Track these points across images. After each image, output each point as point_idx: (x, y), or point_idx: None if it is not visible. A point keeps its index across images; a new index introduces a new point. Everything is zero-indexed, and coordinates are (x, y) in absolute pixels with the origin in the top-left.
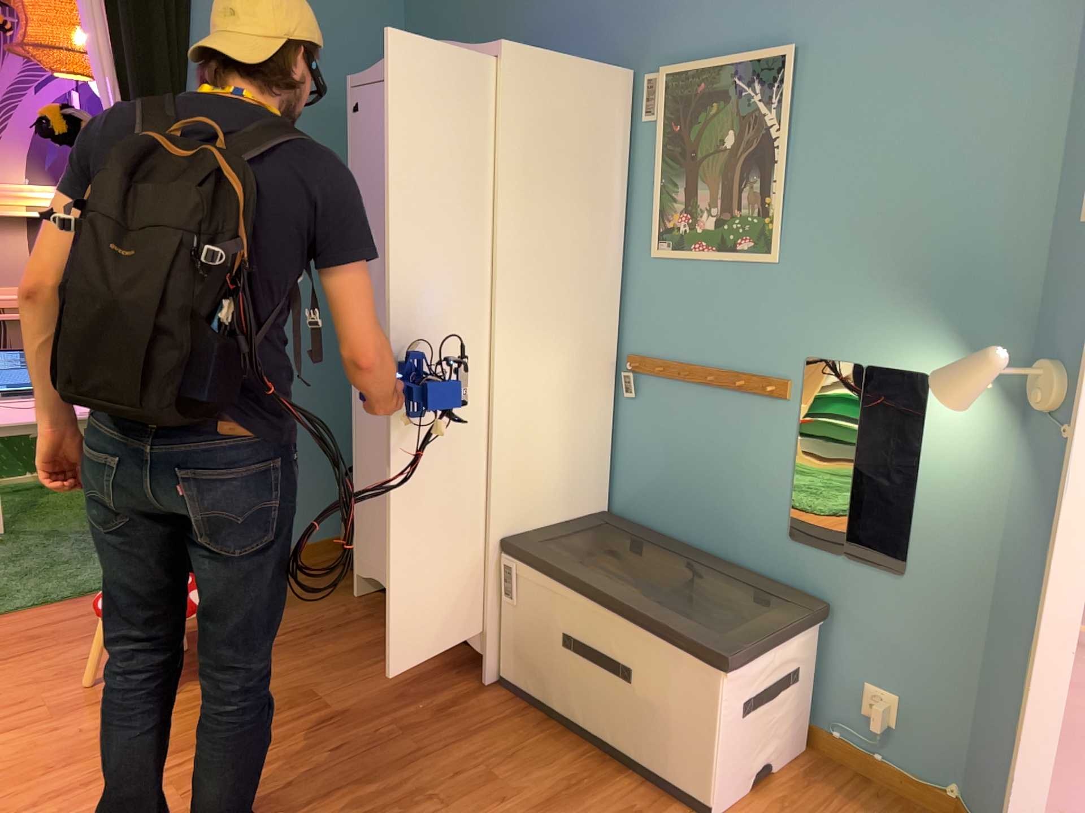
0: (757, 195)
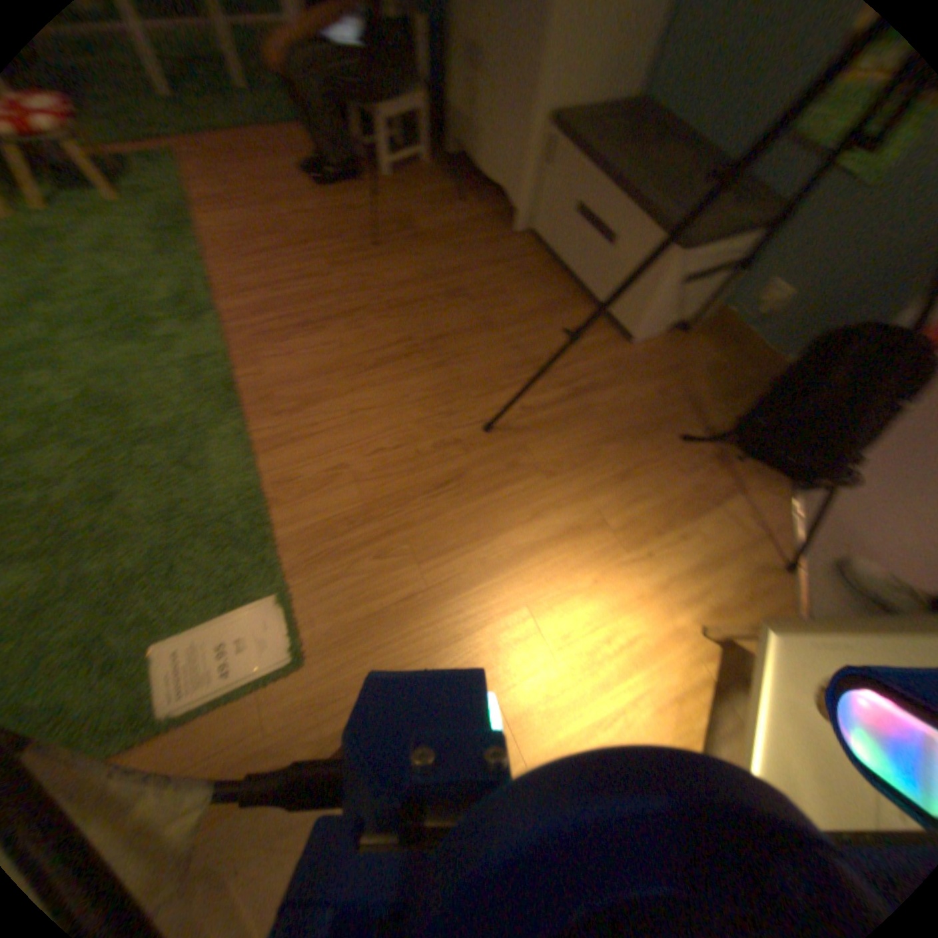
0: None
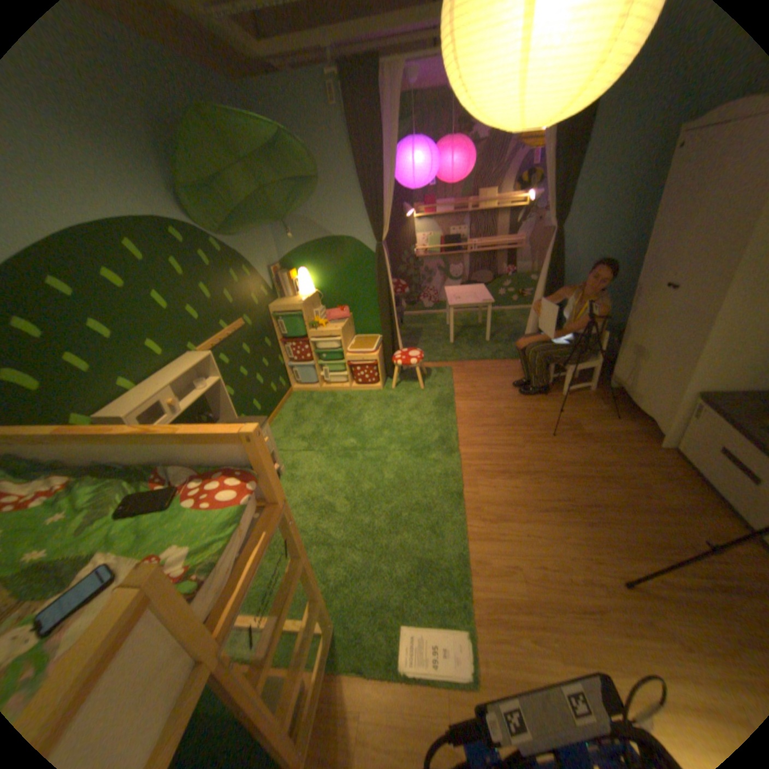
0: None
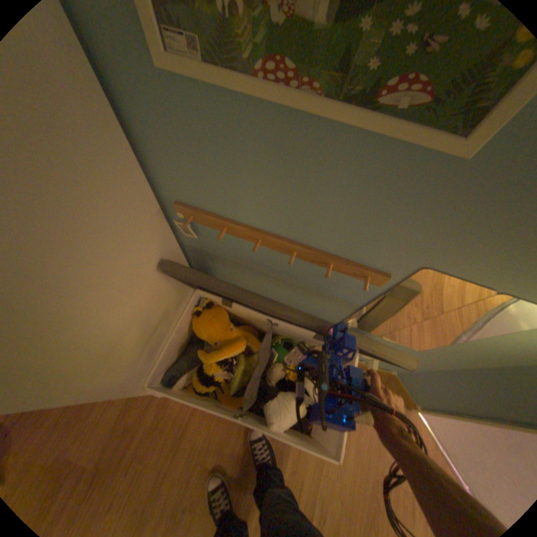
0: None
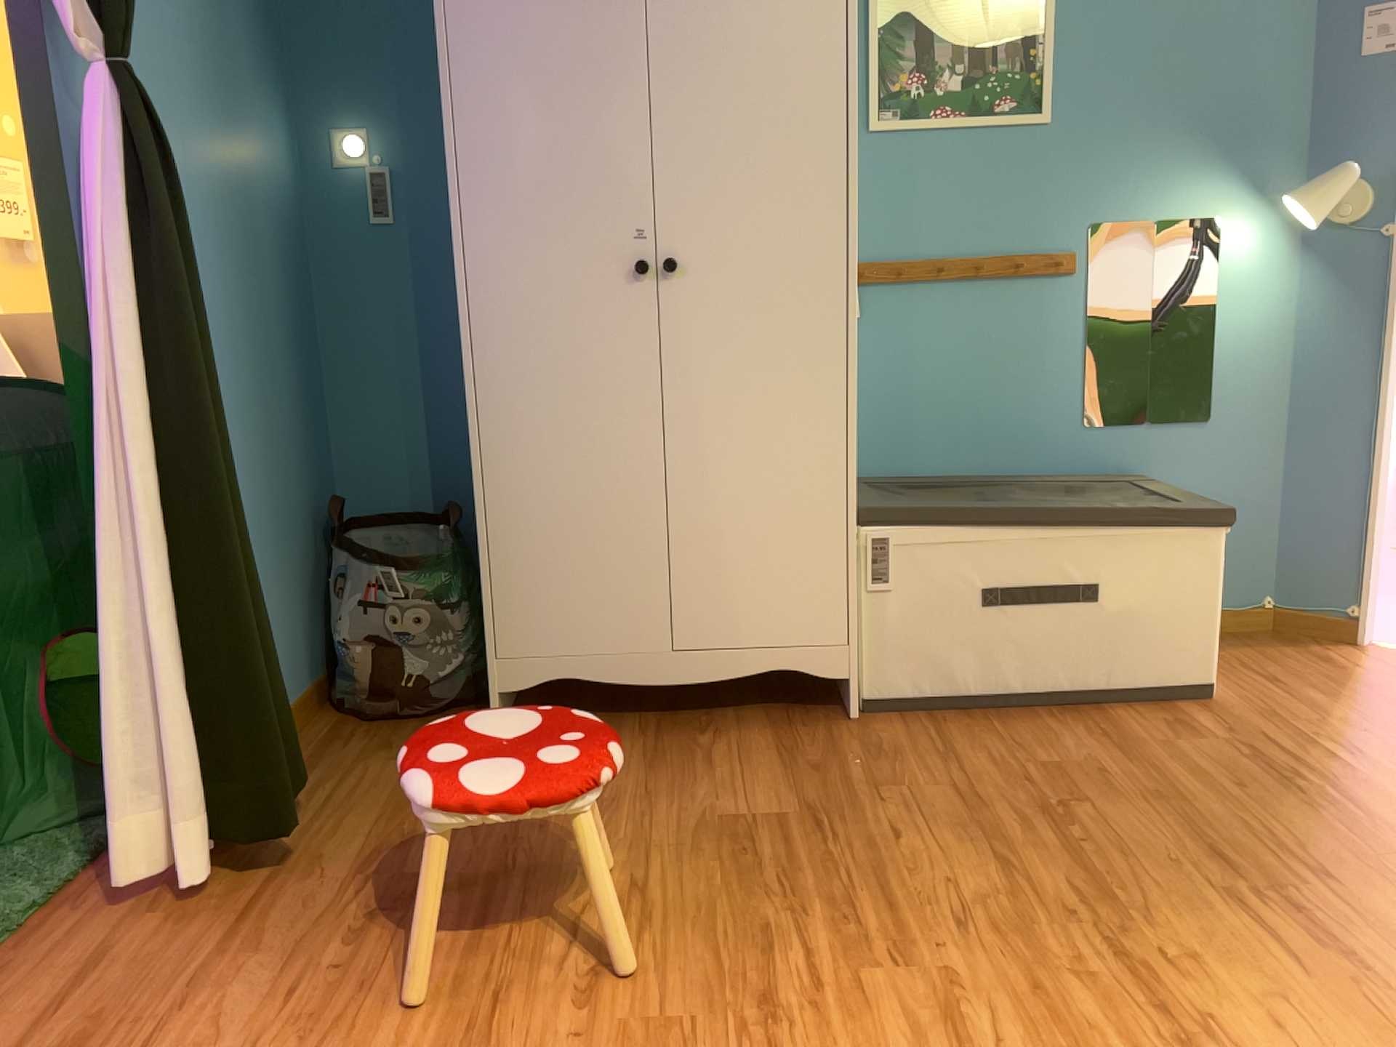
0: (1018, 47)
